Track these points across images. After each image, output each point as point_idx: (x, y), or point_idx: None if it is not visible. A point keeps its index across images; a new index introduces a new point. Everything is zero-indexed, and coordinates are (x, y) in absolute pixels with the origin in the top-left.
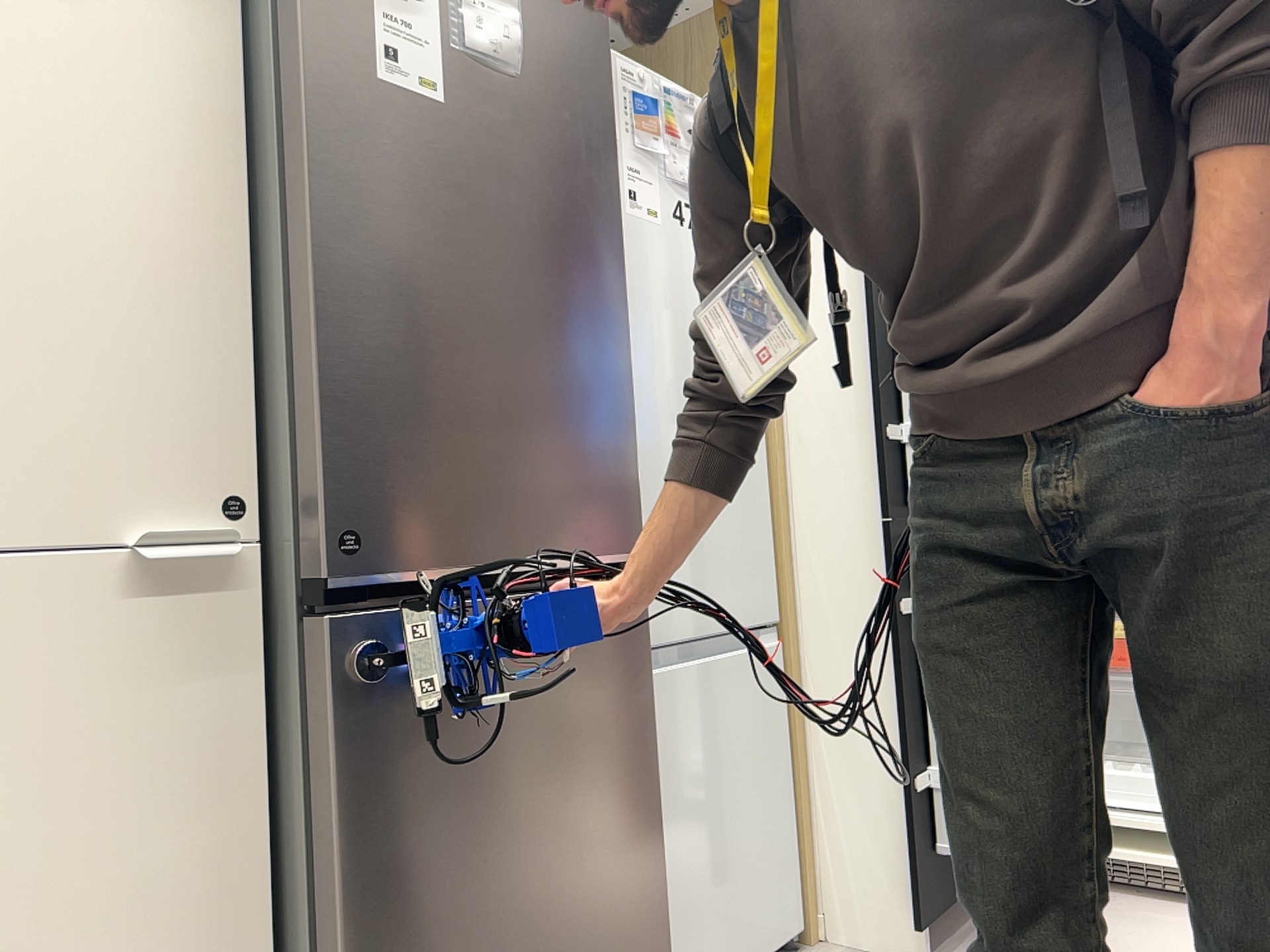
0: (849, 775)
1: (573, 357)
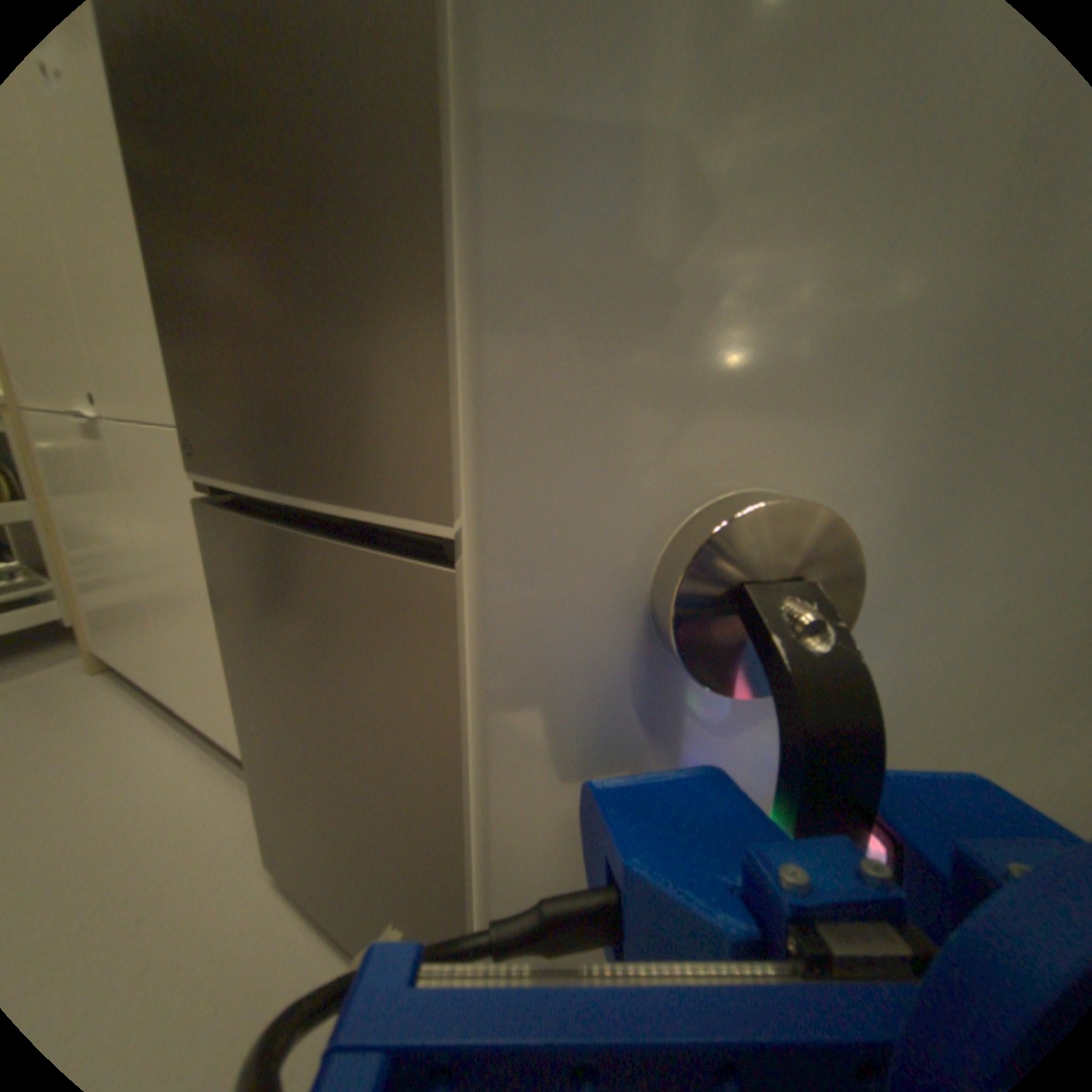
0: None
1: (345, 170)
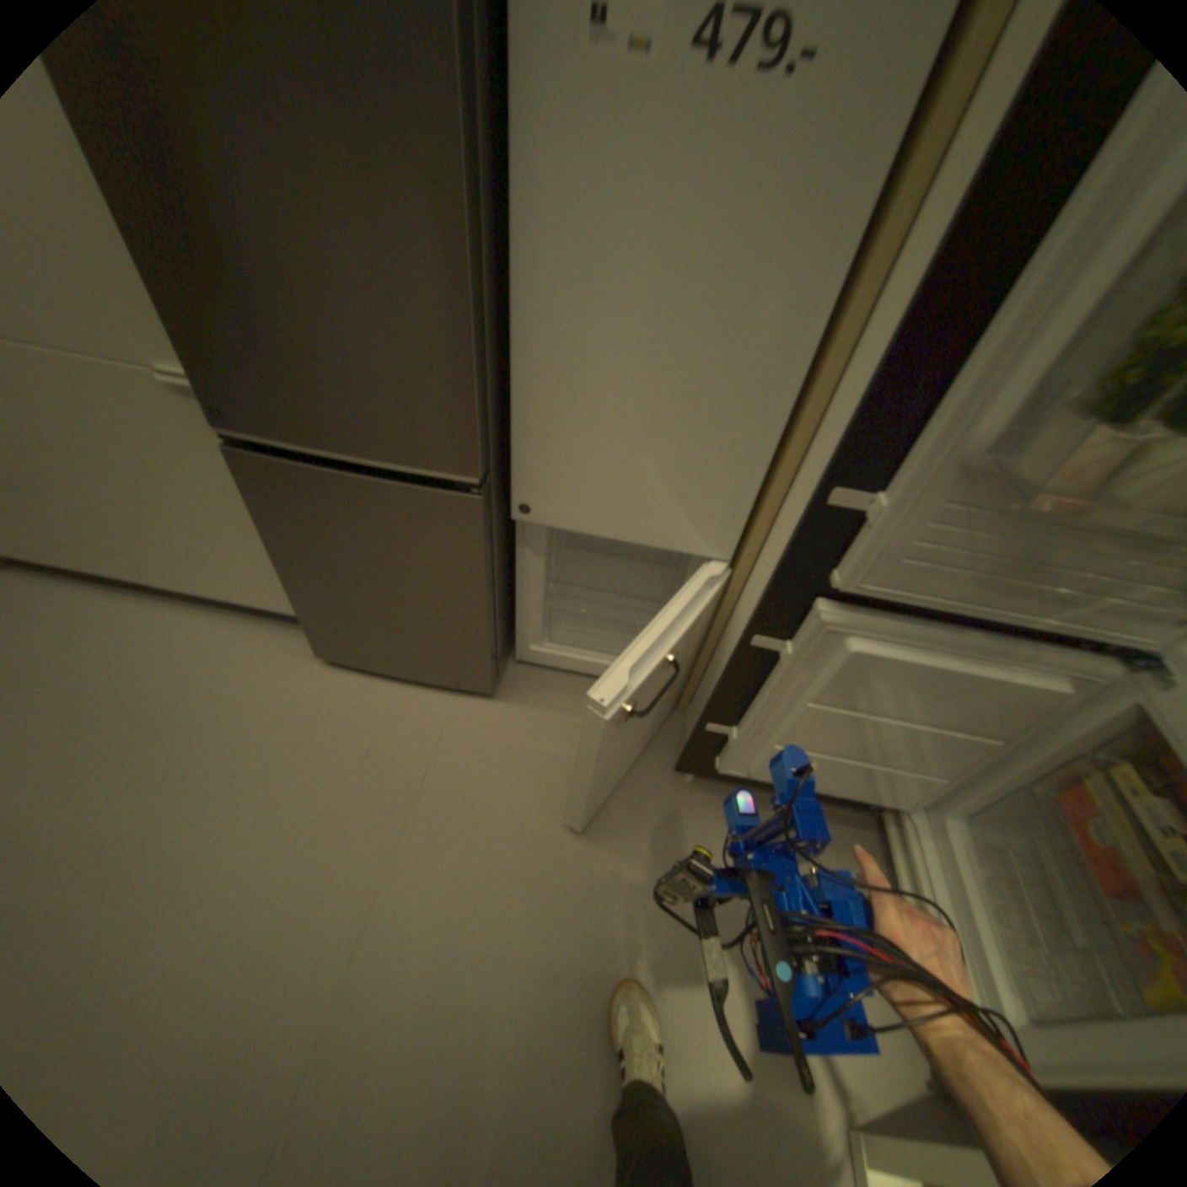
0: (714, 676)
1: (381, 307)
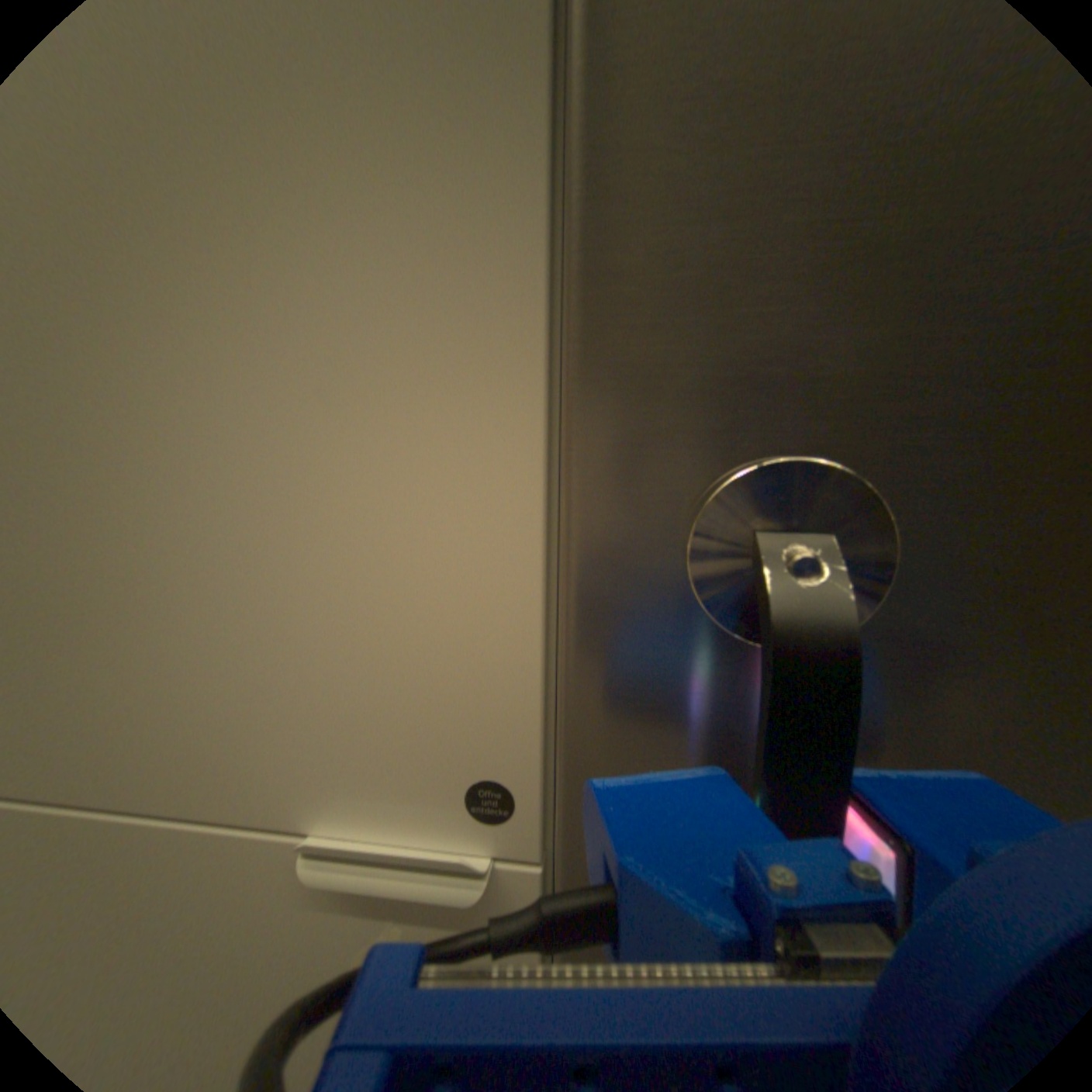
0: None
1: None
